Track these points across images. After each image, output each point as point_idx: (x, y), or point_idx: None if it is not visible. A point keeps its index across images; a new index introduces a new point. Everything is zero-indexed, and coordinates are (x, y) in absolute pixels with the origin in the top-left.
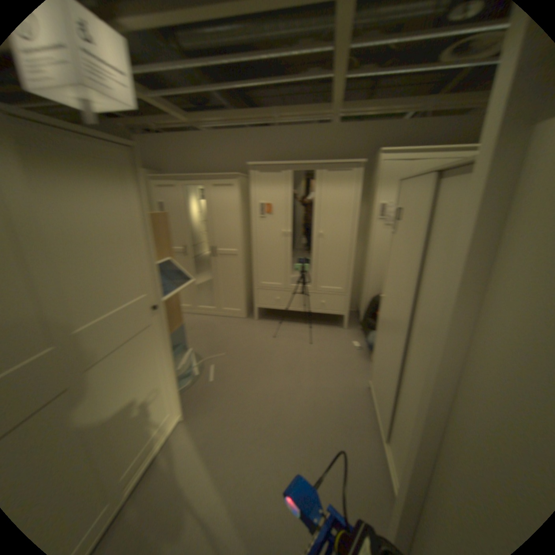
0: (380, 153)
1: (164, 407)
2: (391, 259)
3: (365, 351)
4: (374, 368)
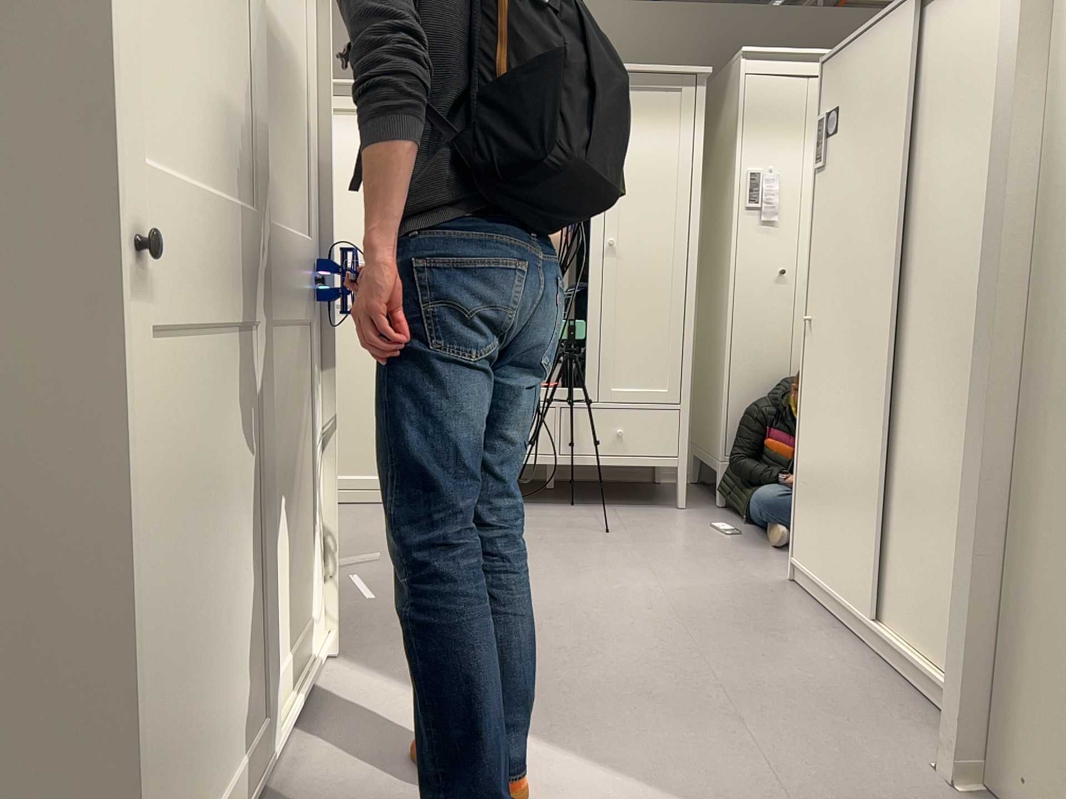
0: (732, 61)
1: (306, 589)
2: (819, 230)
3: (749, 537)
4: (801, 515)
